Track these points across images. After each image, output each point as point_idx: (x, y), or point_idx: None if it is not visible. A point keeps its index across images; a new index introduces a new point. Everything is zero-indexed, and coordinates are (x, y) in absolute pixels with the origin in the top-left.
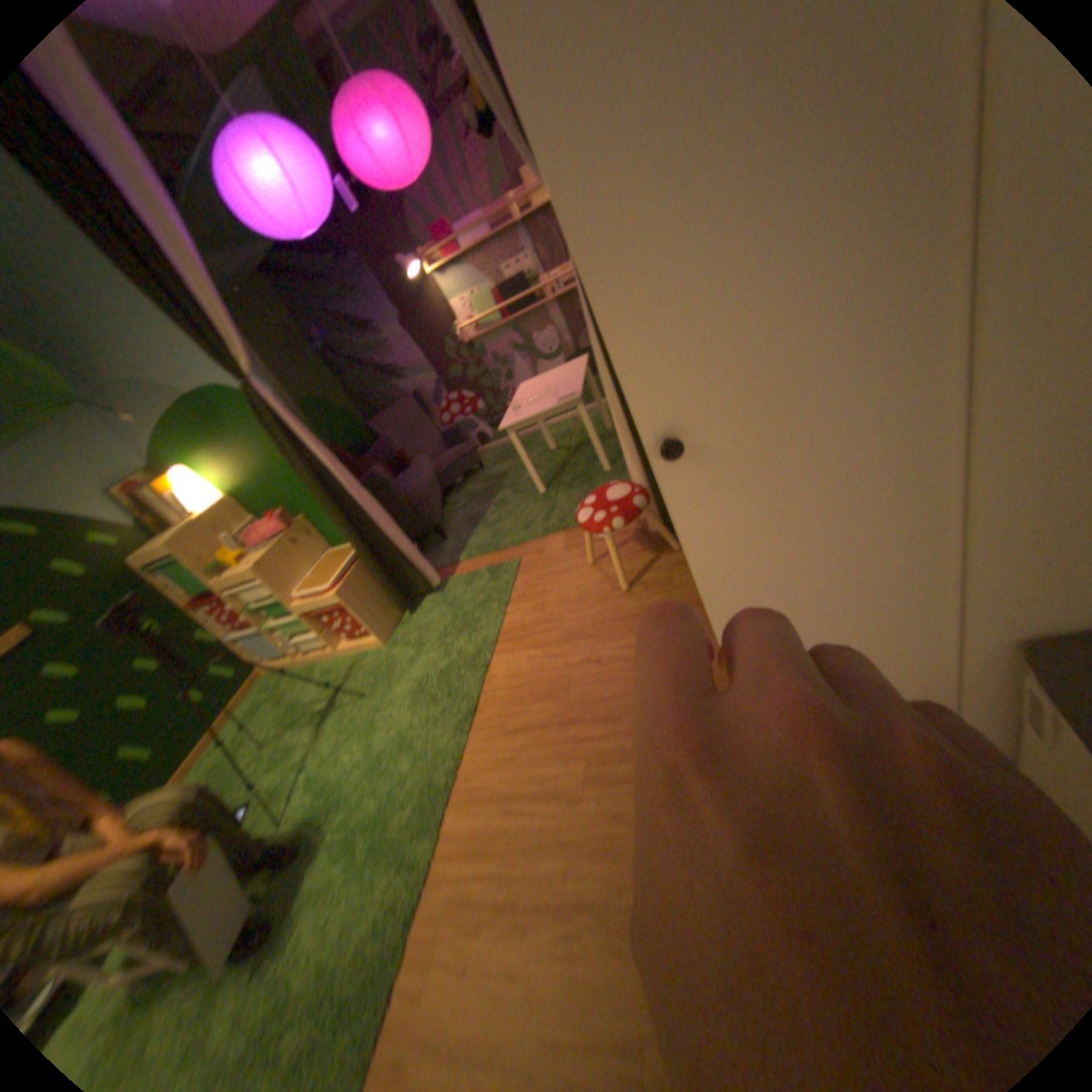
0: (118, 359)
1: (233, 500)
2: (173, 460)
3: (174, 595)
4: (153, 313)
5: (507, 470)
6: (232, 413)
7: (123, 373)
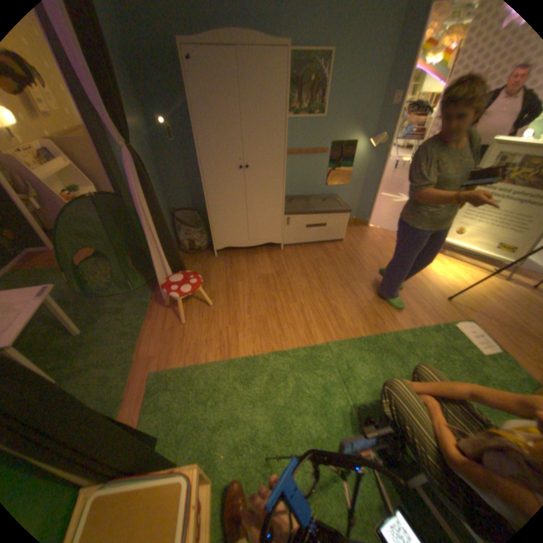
0: None
1: None
2: None
3: None
4: None
5: None
6: None
7: None
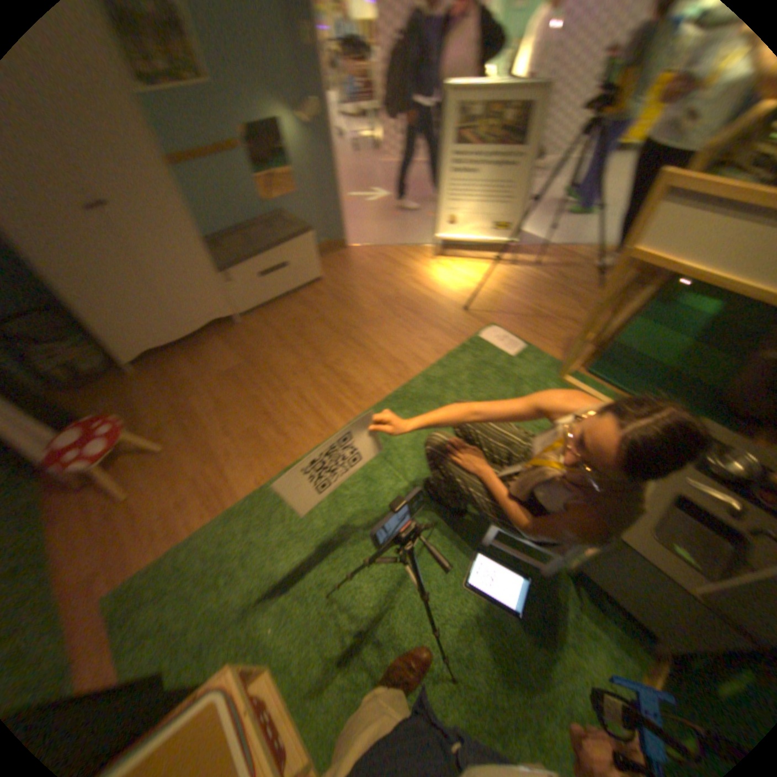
0: None
1: None
2: None
3: None
4: None
5: None
6: None
7: None
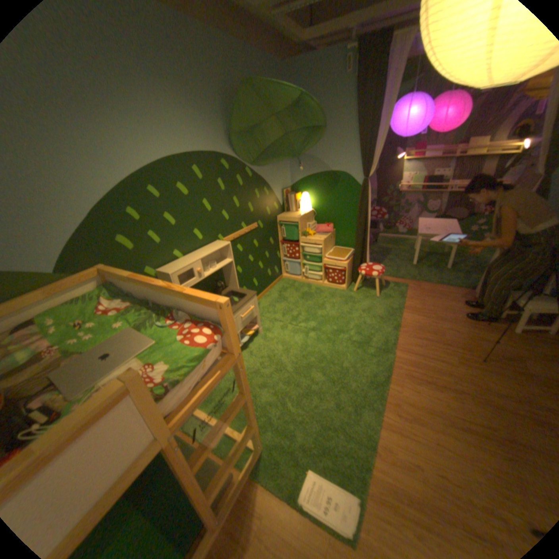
0: (317, 150)
1: (315, 213)
2: (303, 190)
3: (283, 236)
4: (347, 143)
5: (390, 248)
6: (342, 185)
7: (315, 155)
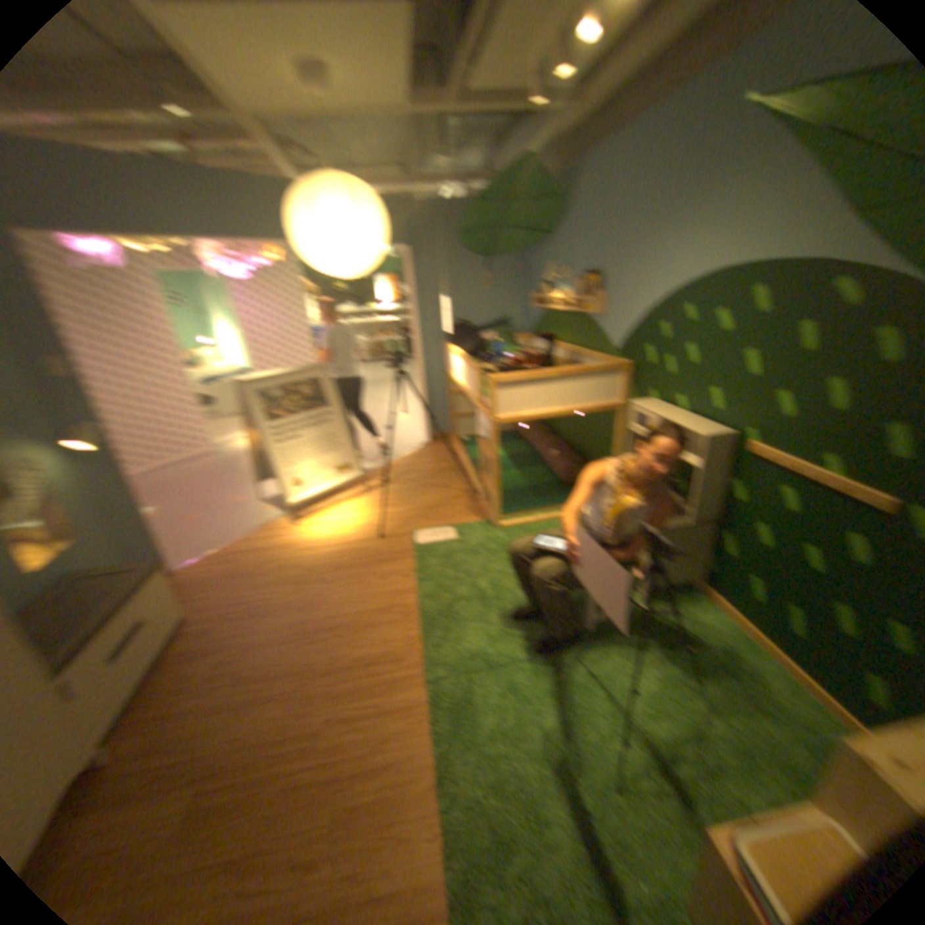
0: None
1: None
2: None
3: None
4: None
5: None
6: None
7: None
